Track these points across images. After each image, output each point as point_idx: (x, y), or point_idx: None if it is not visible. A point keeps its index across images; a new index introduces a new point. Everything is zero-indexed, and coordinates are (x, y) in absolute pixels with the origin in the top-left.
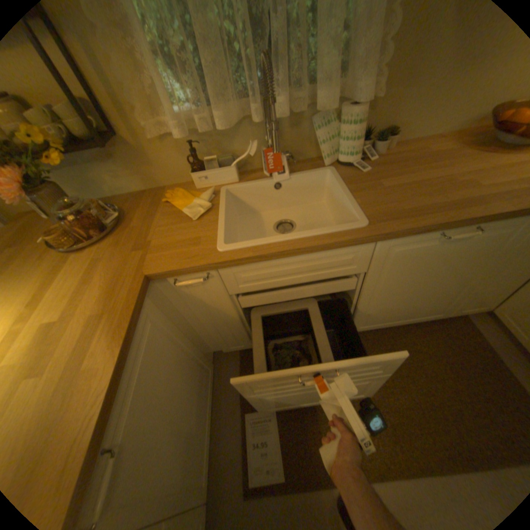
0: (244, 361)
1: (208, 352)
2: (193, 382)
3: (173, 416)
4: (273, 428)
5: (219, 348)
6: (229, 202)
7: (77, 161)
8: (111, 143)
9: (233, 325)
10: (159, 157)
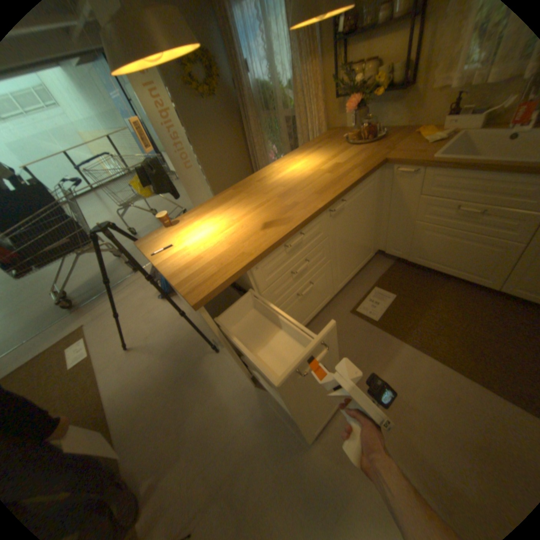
0: (394, 267)
1: (377, 244)
2: (364, 240)
3: (353, 235)
4: (388, 301)
5: (384, 248)
6: (461, 142)
7: (381, 101)
8: (407, 90)
9: (406, 226)
10: (431, 103)
